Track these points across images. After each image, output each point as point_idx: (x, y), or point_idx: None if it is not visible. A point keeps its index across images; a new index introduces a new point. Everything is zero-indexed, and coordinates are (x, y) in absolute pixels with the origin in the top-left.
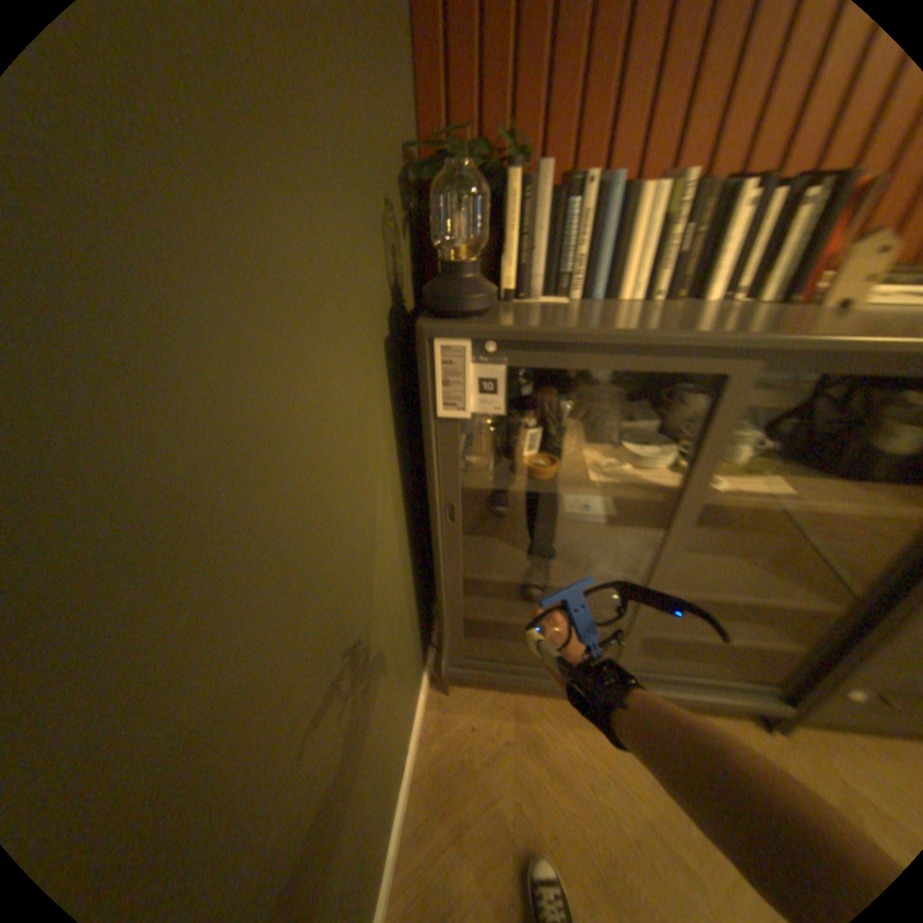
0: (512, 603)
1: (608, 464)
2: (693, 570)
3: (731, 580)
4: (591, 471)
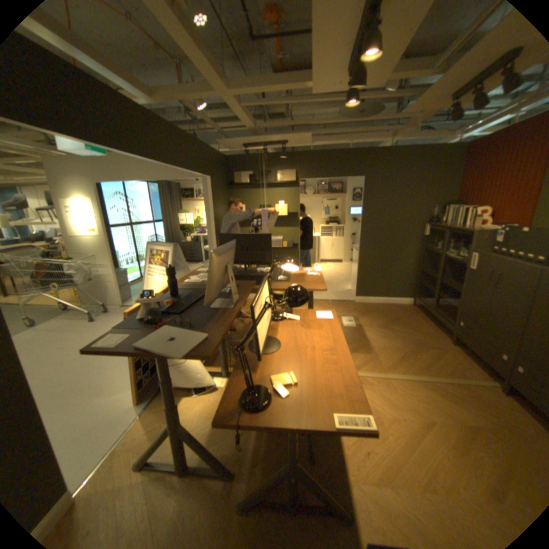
0: (430, 285)
1: (446, 252)
2: (454, 283)
3: (456, 285)
4: (442, 251)
